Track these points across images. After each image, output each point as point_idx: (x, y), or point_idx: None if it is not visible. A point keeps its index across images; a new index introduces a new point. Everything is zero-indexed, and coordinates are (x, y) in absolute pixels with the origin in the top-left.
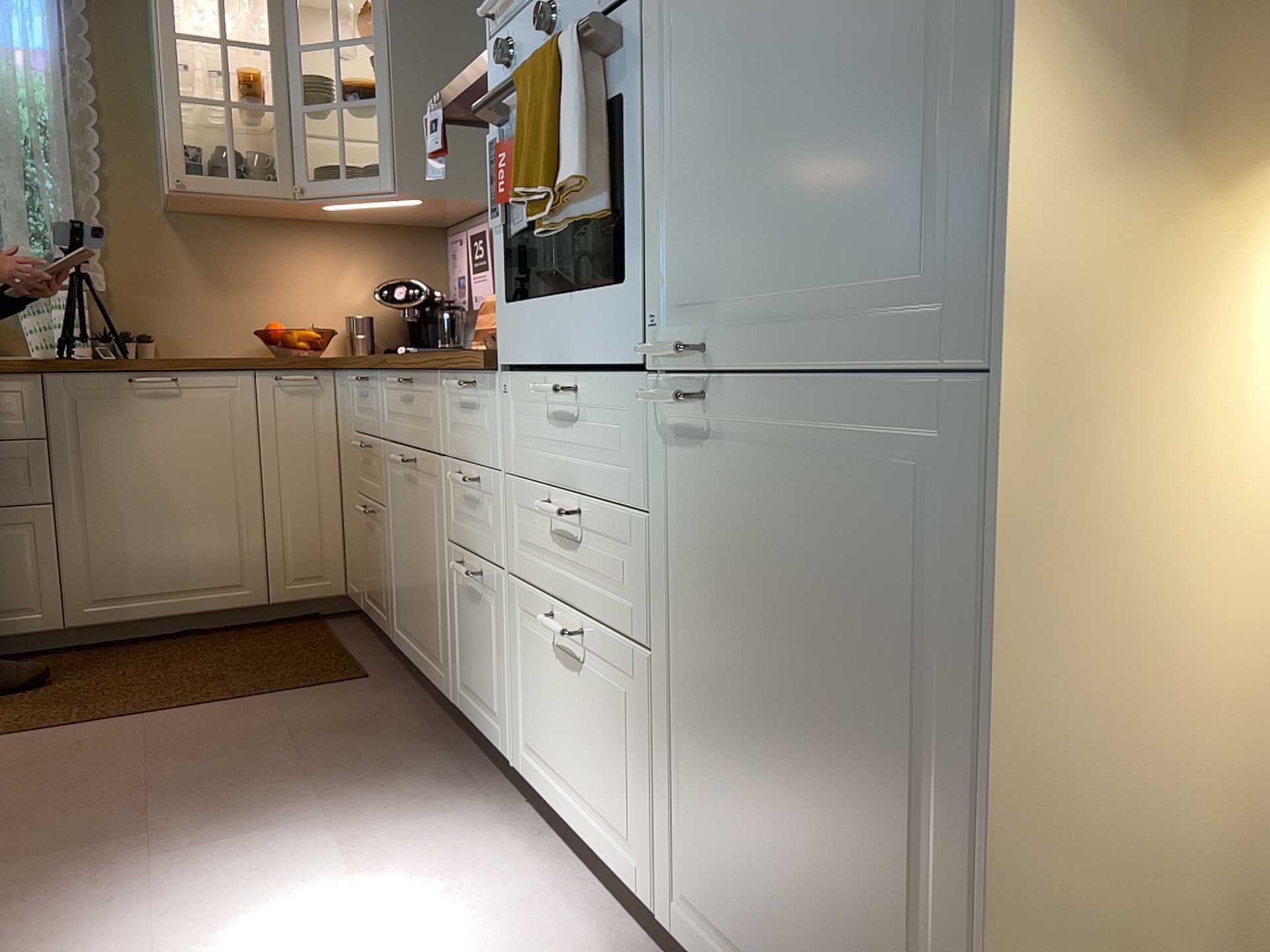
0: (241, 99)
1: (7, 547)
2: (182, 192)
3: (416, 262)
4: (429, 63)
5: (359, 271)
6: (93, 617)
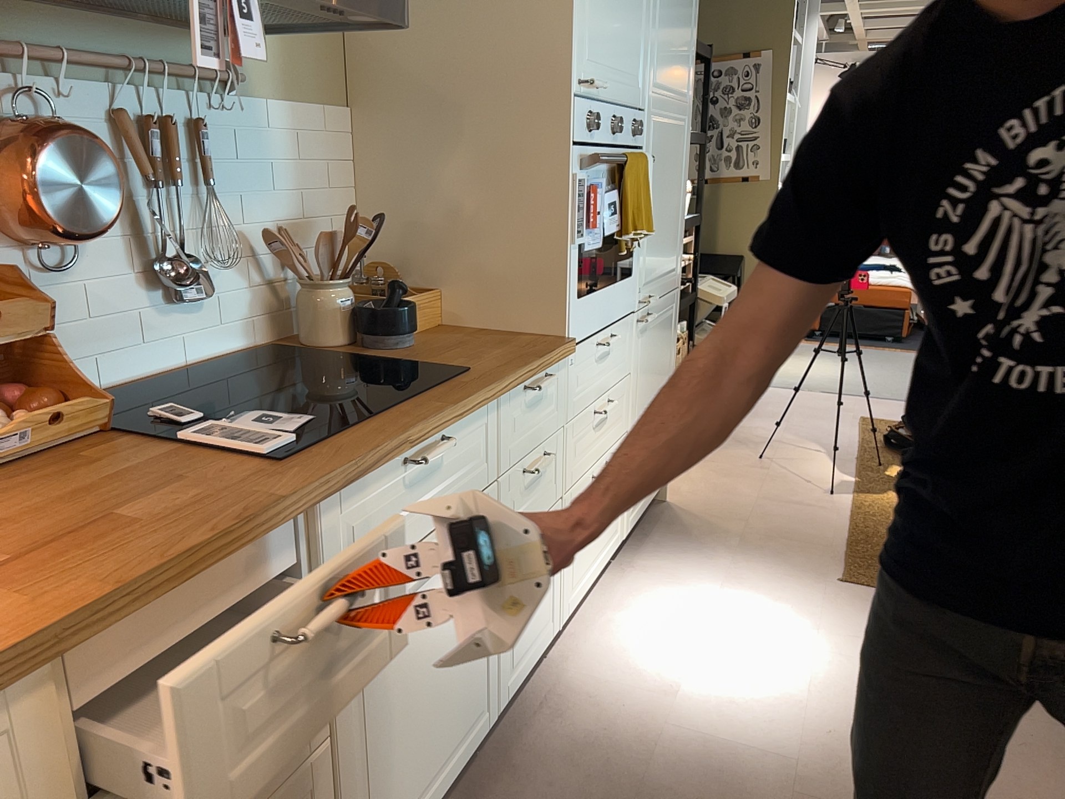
0: None
1: None
2: None
3: None
4: None
5: None
6: None
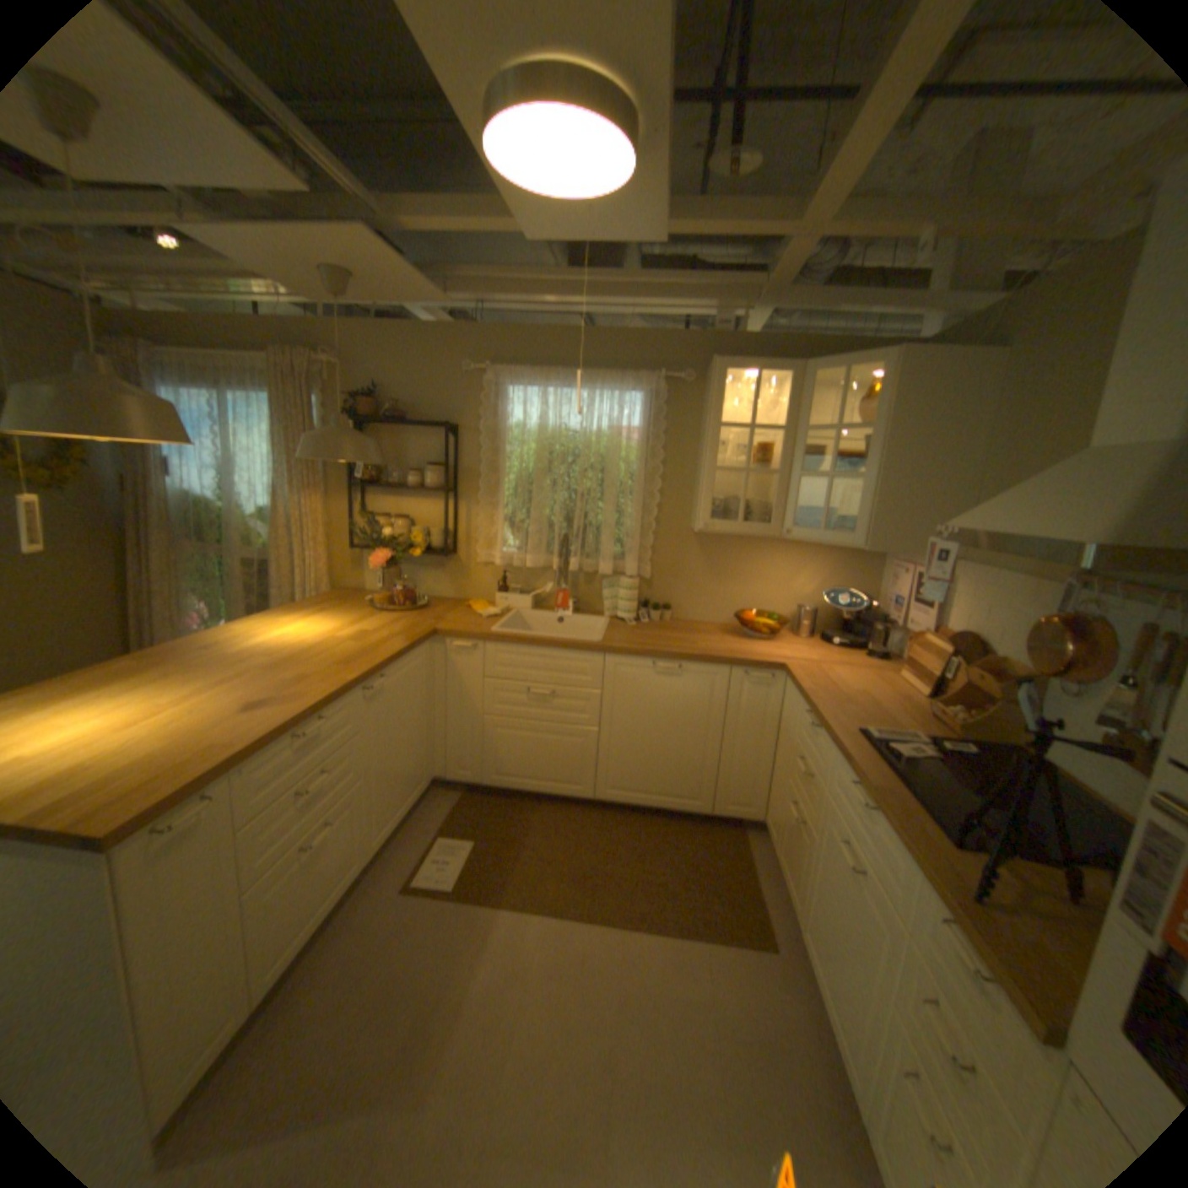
0: (756, 463)
1: (572, 748)
2: (705, 531)
3: (858, 568)
4: (920, 444)
5: (813, 572)
6: (609, 797)
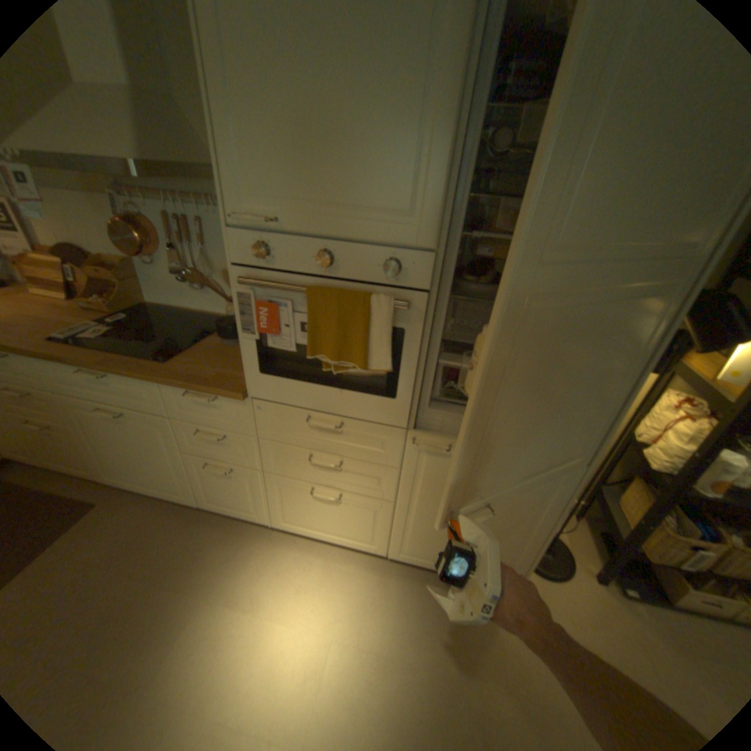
0: None
1: None
2: None
3: None
4: None
5: None
6: None
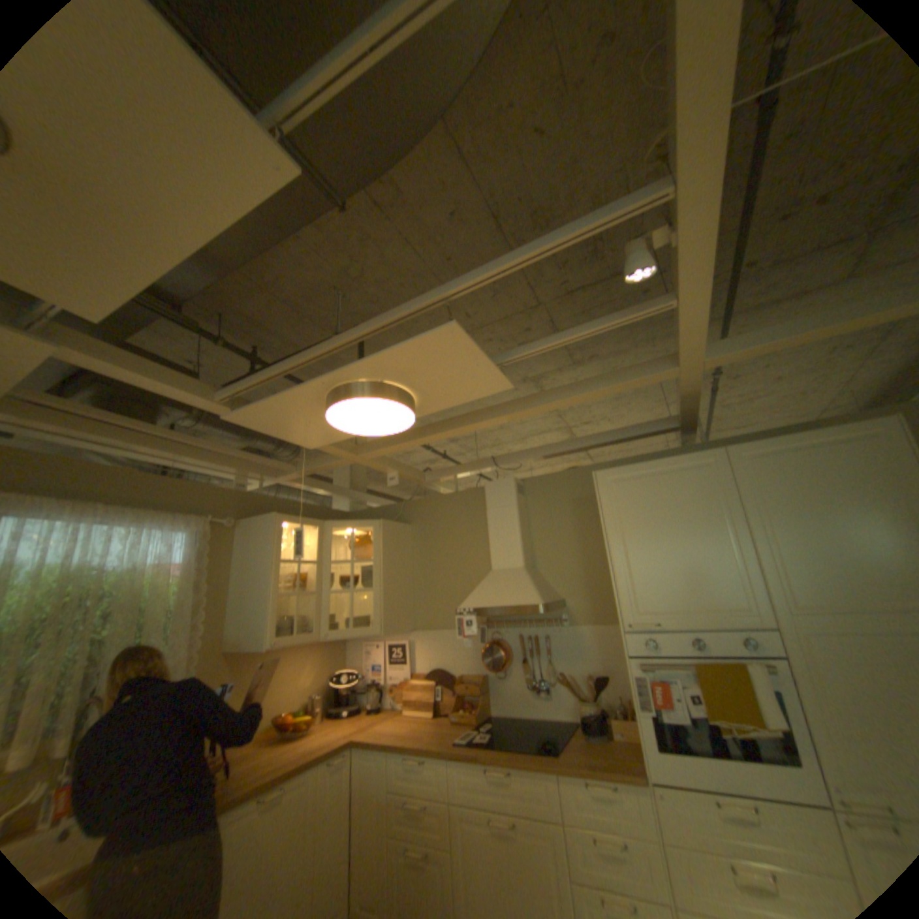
0: (294, 589)
1: None
2: (269, 651)
3: (333, 657)
4: (392, 571)
5: (309, 669)
6: None
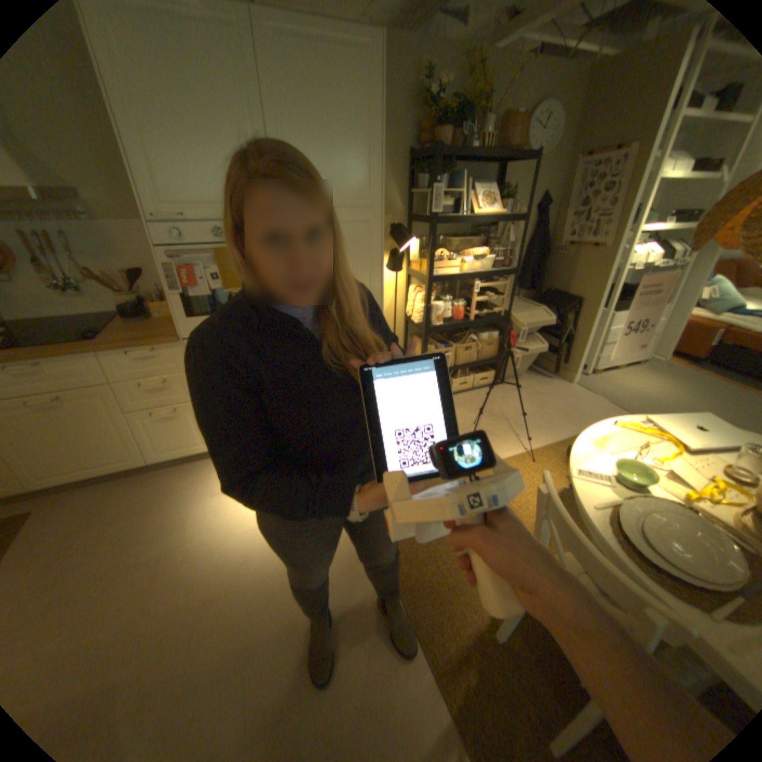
0: None
1: None
2: None
3: None
4: None
5: None
6: None
